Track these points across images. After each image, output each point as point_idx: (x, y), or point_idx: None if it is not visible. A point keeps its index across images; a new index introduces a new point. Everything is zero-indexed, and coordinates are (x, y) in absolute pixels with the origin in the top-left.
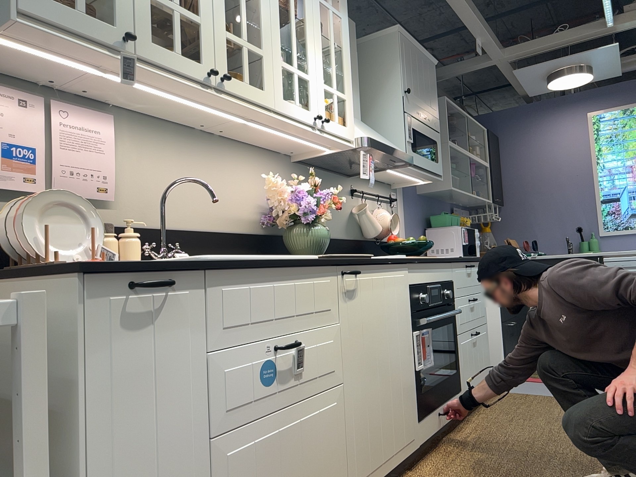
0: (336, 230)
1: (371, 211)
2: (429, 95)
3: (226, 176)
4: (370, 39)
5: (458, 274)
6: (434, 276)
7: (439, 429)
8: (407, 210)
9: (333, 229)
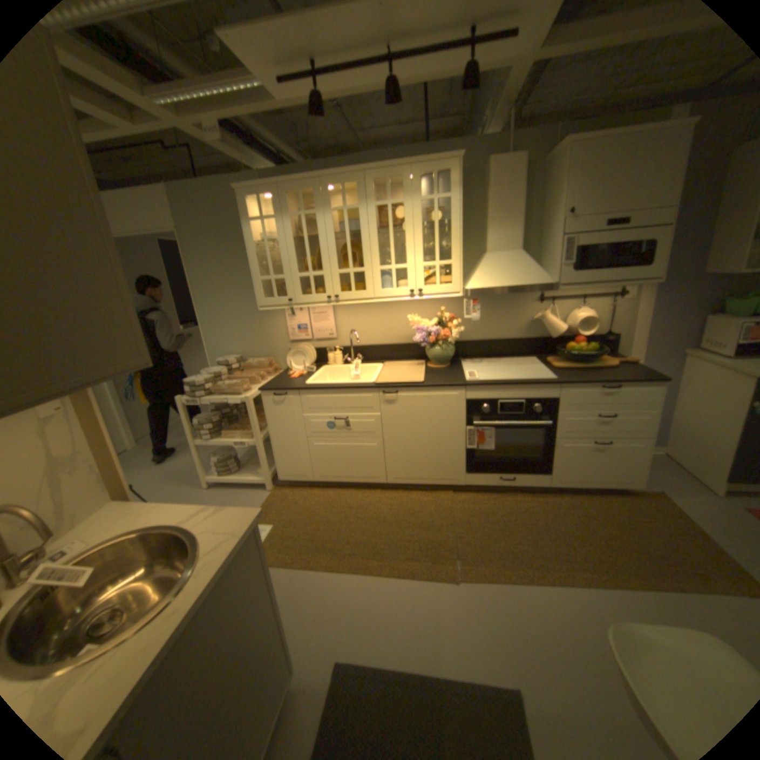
0: (509, 333)
1: (553, 316)
2: (645, 186)
3: (399, 315)
4: (557, 151)
5: (573, 394)
6: (515, 395)
7: (500, 486)
8: (661, 298)
9: (504, 333)
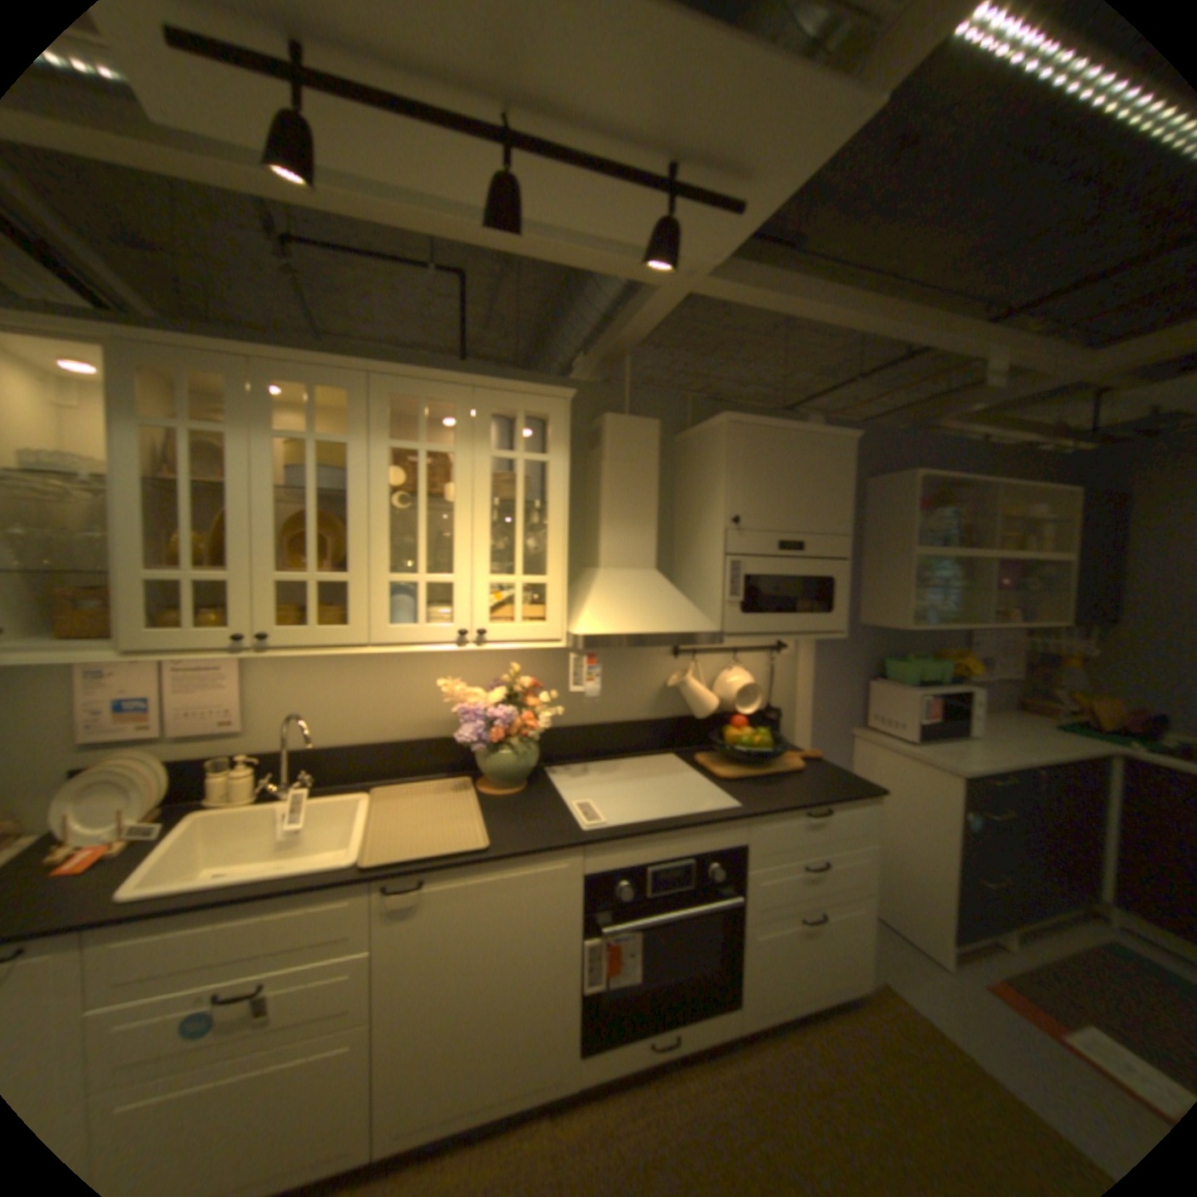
0: (628, 710)
1: (698, 682)
2: (818, 503)
3: (415, 674)
4: (701, 430)
5: (768, 835)
6: (678, 851)
7: (652, 1068)
8: (822, 656)
9: (620, 710)
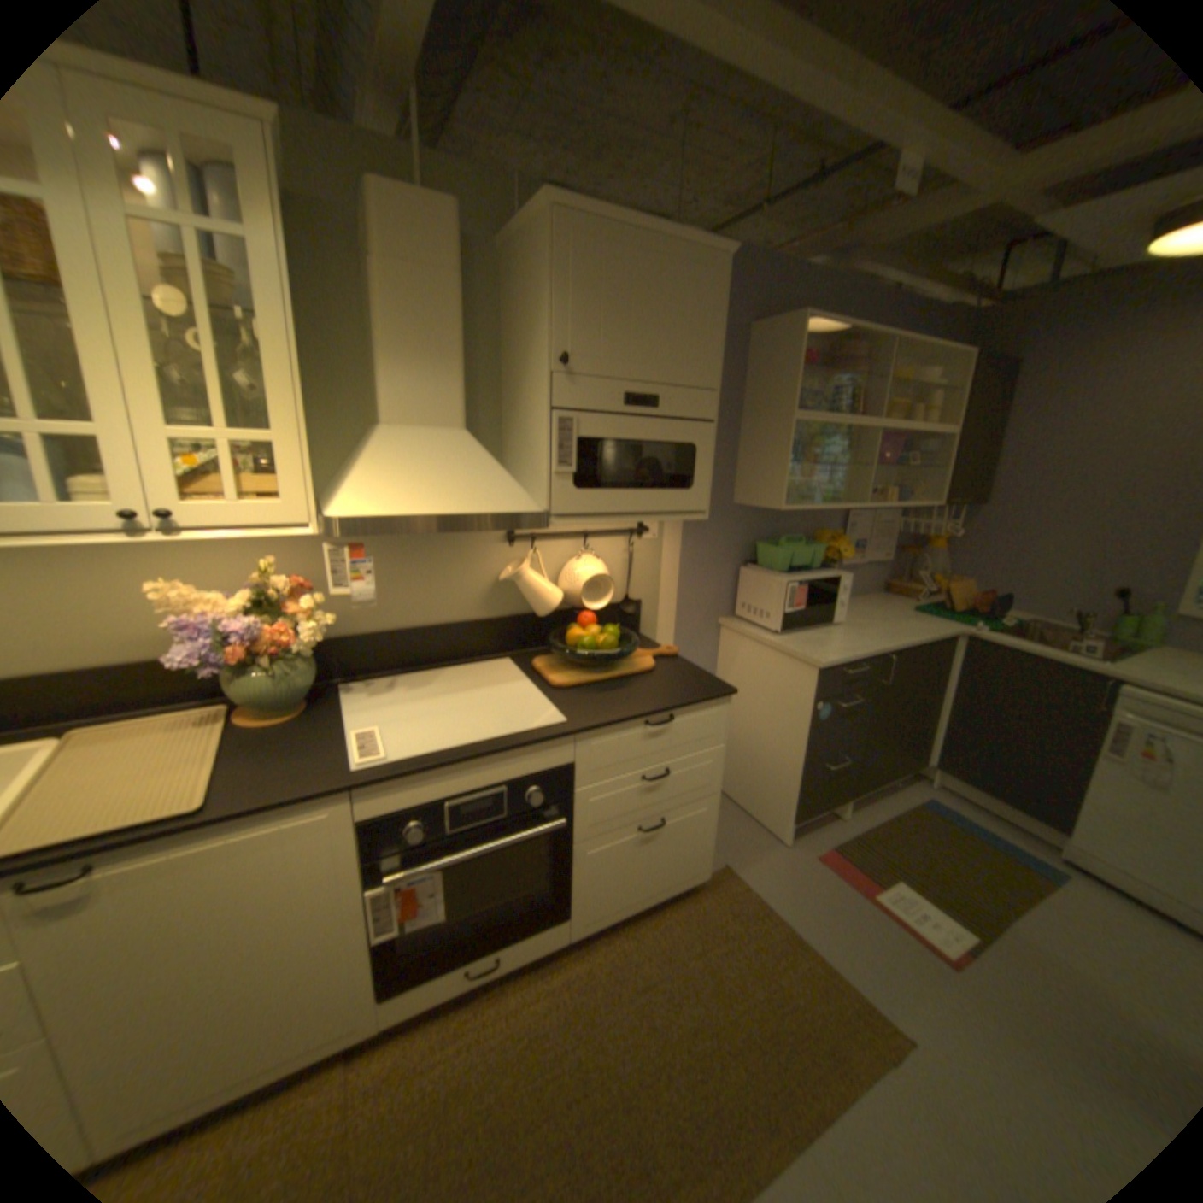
0: (449, 609)
1: (536, 573)
2: (676, 341)
3: (115, 574)
4: (520, 222)
5: (596, 748)
6: (482, 779)
7: (465, 992)
8: (687, 540)
9: (439, 610)
